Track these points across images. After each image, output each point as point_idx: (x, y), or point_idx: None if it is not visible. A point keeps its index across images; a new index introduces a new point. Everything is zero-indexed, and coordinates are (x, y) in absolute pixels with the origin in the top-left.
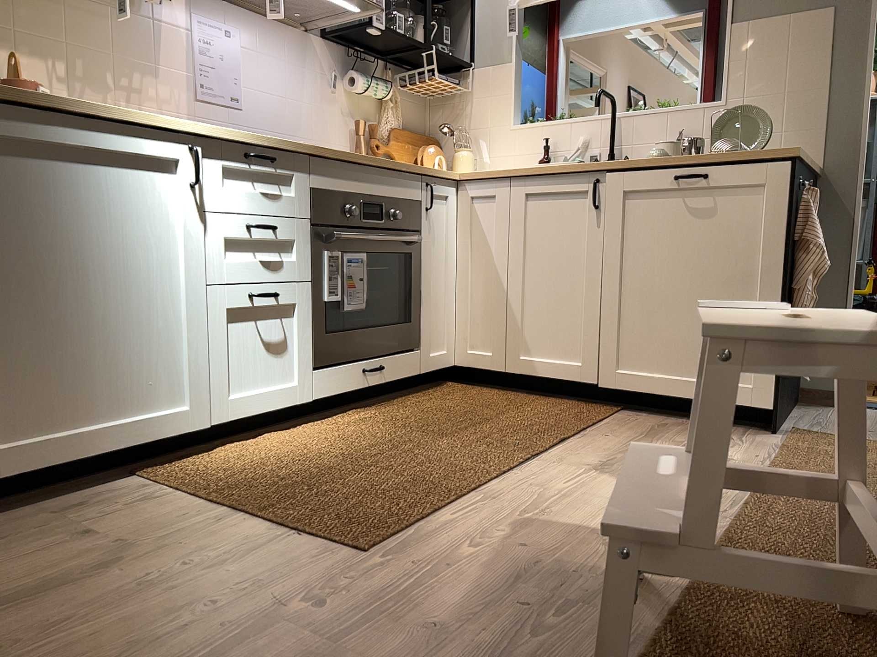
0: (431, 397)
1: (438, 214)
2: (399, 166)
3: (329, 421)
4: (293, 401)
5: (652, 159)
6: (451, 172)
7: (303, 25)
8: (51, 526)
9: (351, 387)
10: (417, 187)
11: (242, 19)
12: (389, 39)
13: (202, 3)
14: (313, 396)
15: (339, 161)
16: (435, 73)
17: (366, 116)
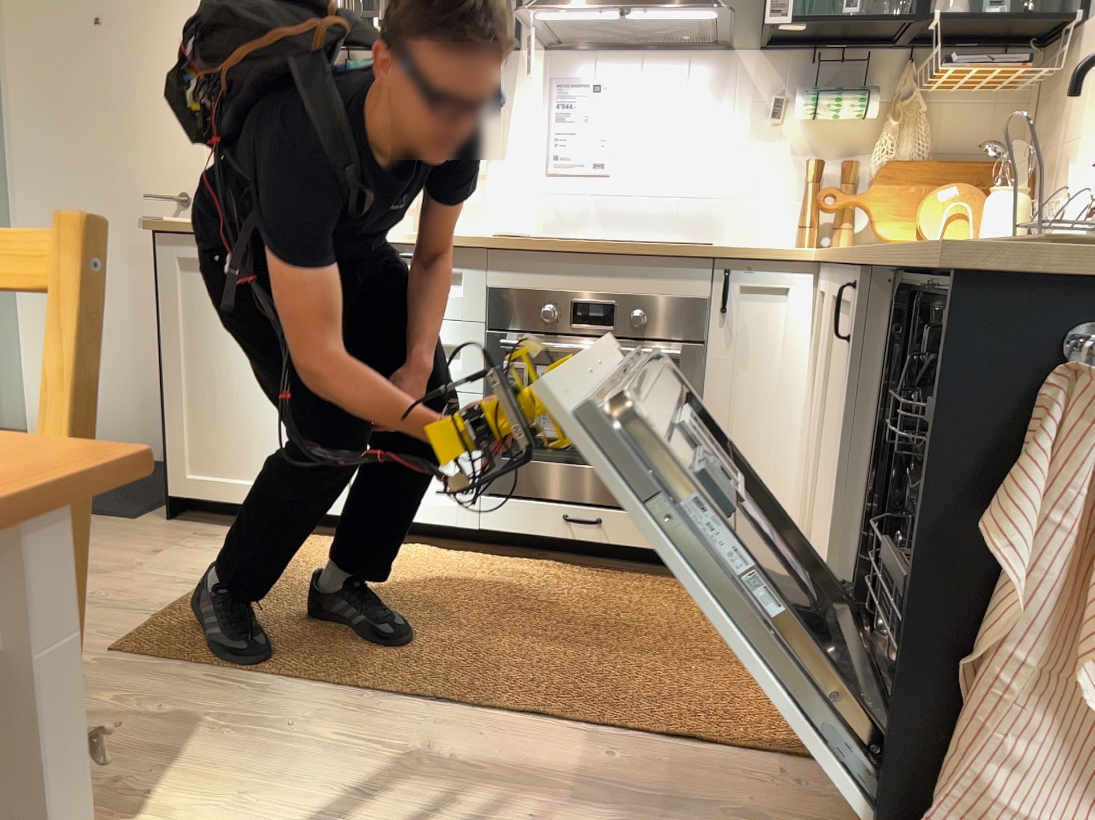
0: (664, 594)
1: (761, 322)
2: (651, 251)
3: (504, 563)
4: (450, 524)
5: (881, 256)
6: (814, 251)
7: (709, 42)
8: (168, 541)
9: (542, 534)
10: (701, 280)
11: (616, 61)
12: (910, 9)
13: (560, 59)
14: (480, 527)
15: (532, 251)
16: (938, 59)
17: (847, 148)
